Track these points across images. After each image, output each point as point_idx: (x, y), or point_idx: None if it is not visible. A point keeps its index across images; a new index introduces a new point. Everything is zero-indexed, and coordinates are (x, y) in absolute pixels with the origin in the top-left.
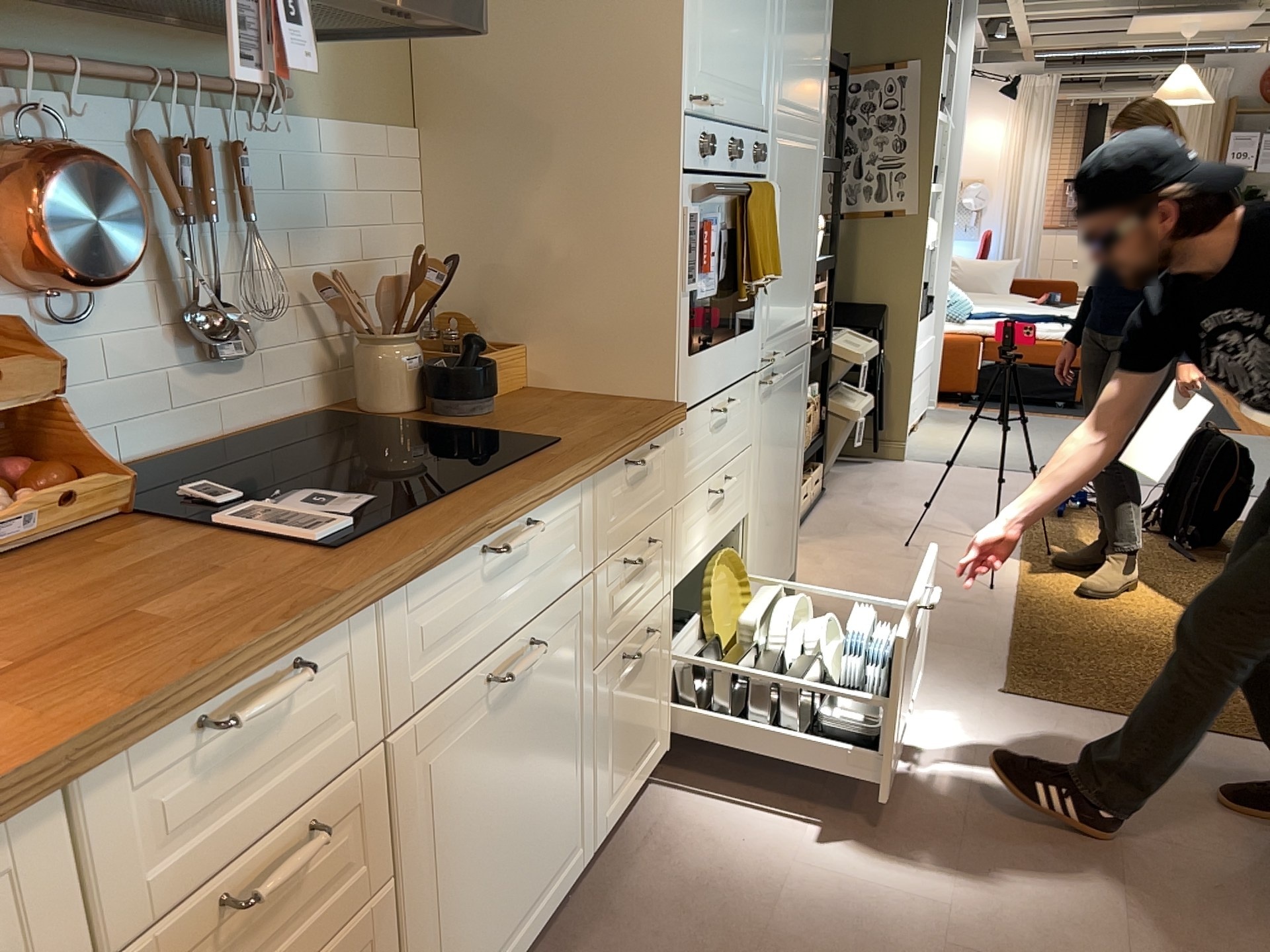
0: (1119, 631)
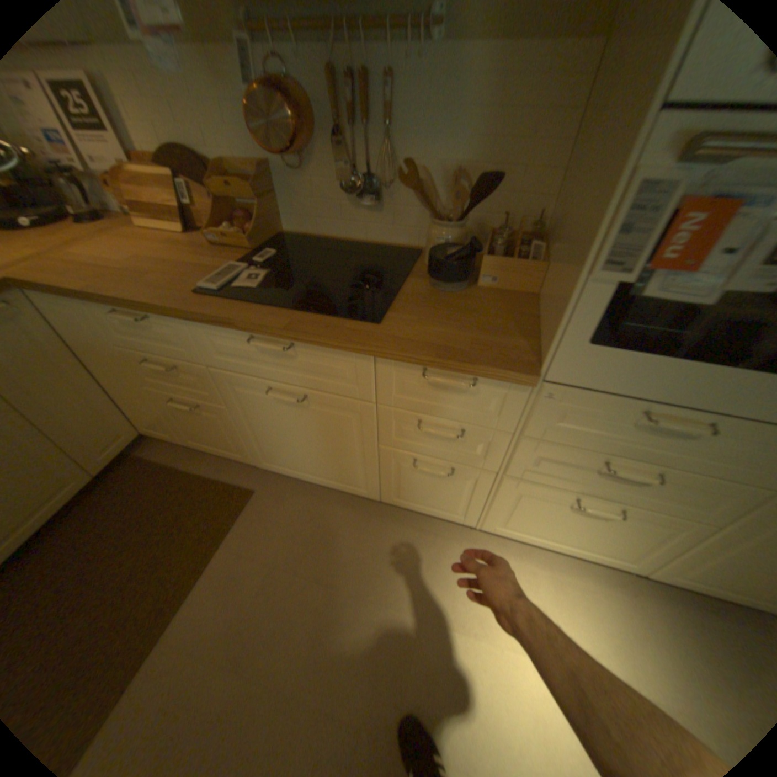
0: None
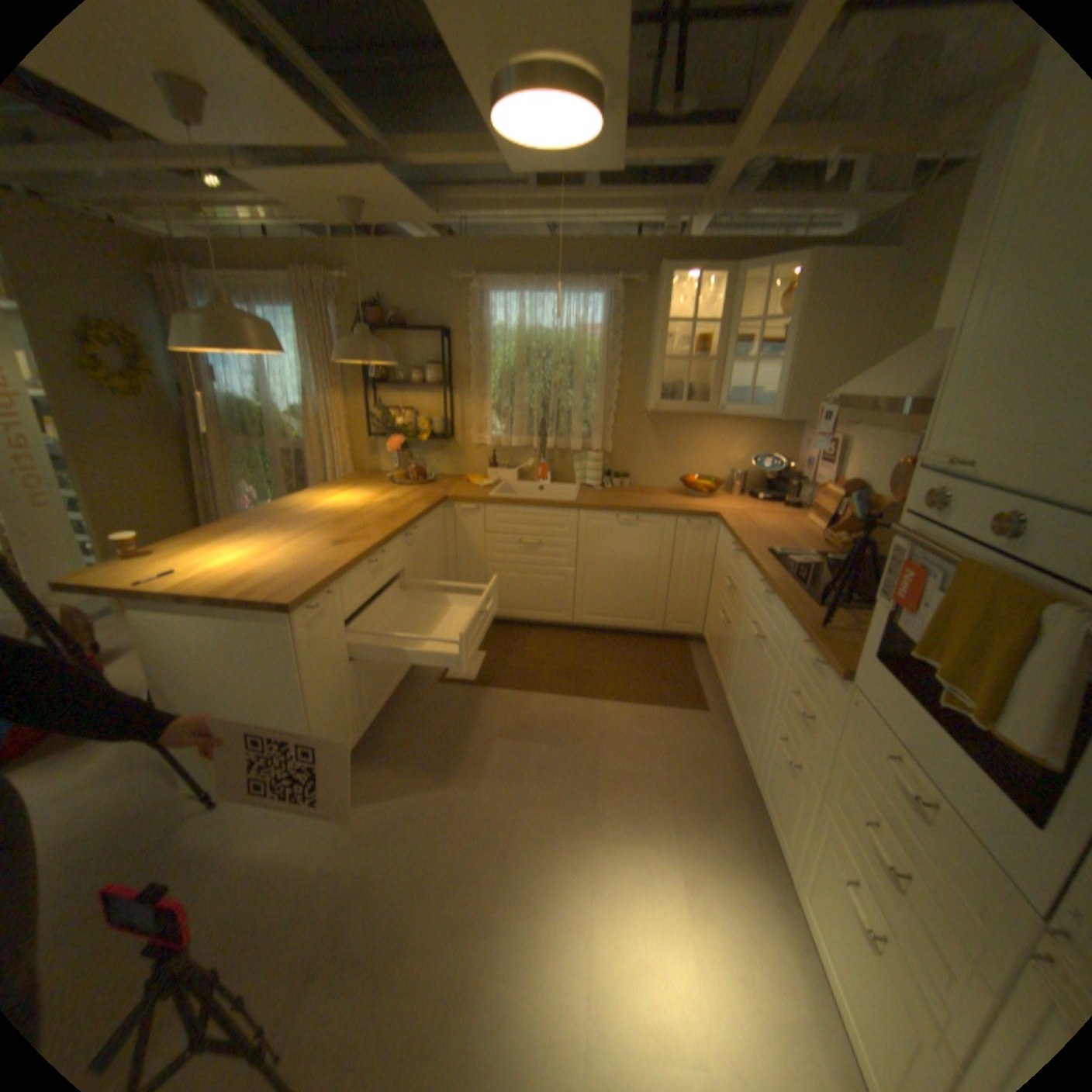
0: None
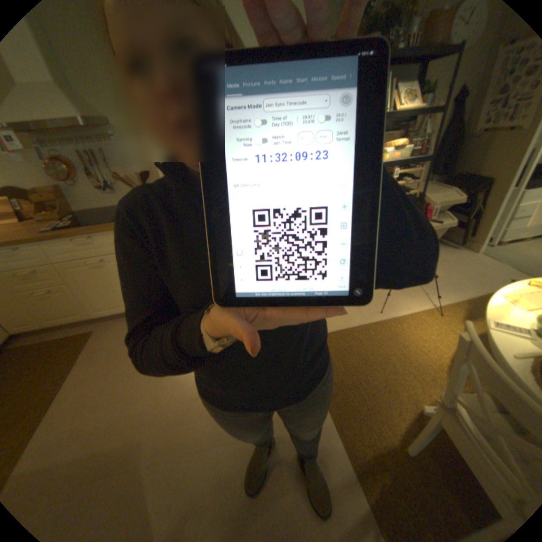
0: (389, 356)
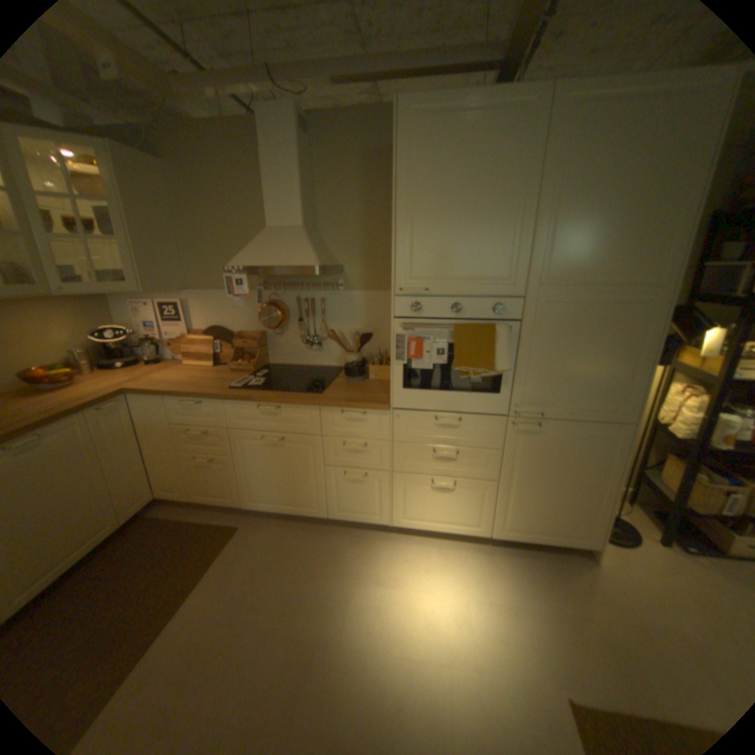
0: None
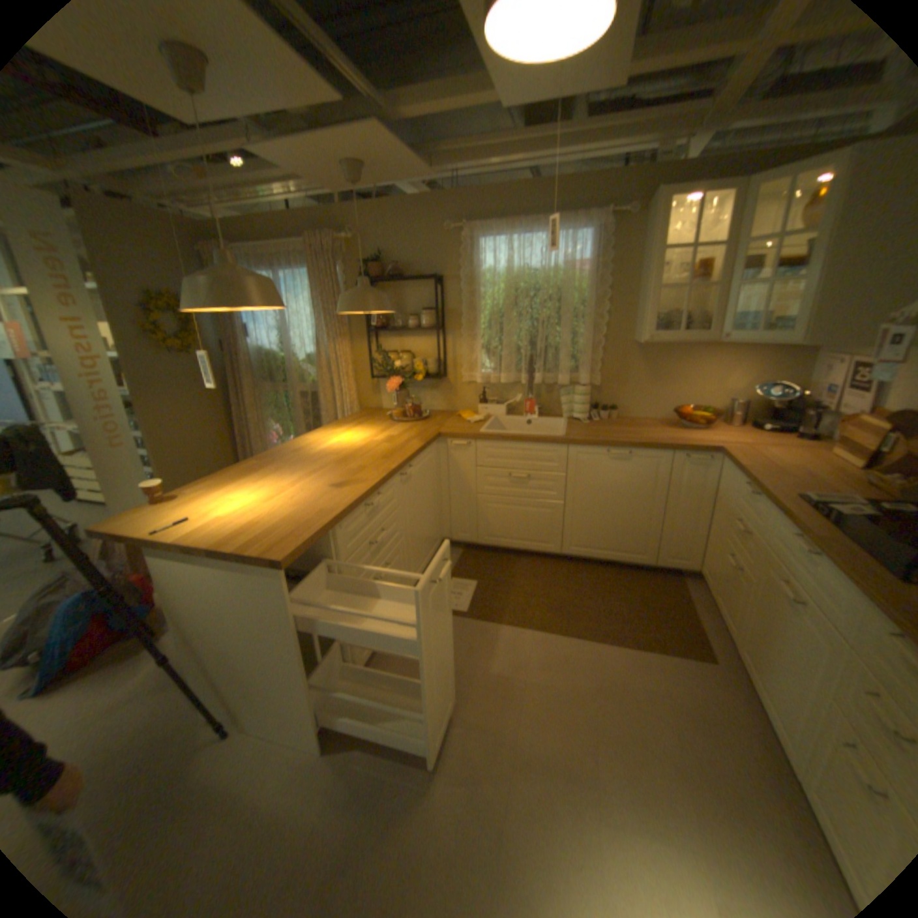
0: None
